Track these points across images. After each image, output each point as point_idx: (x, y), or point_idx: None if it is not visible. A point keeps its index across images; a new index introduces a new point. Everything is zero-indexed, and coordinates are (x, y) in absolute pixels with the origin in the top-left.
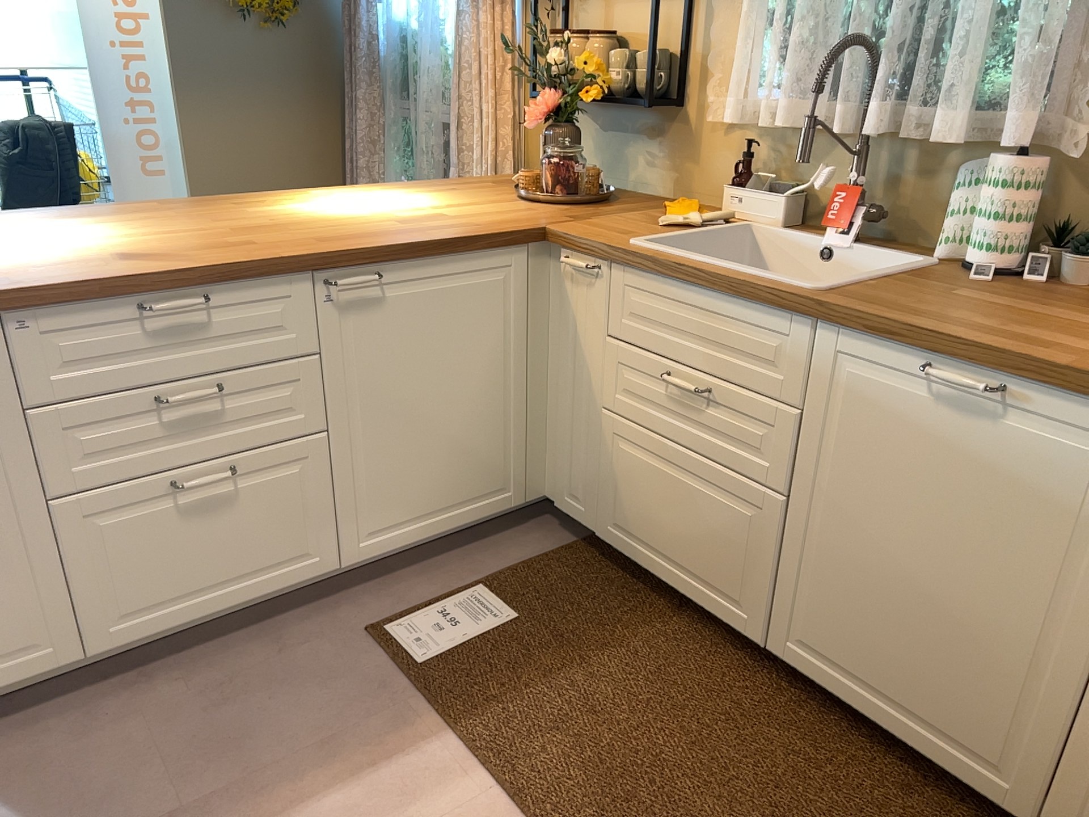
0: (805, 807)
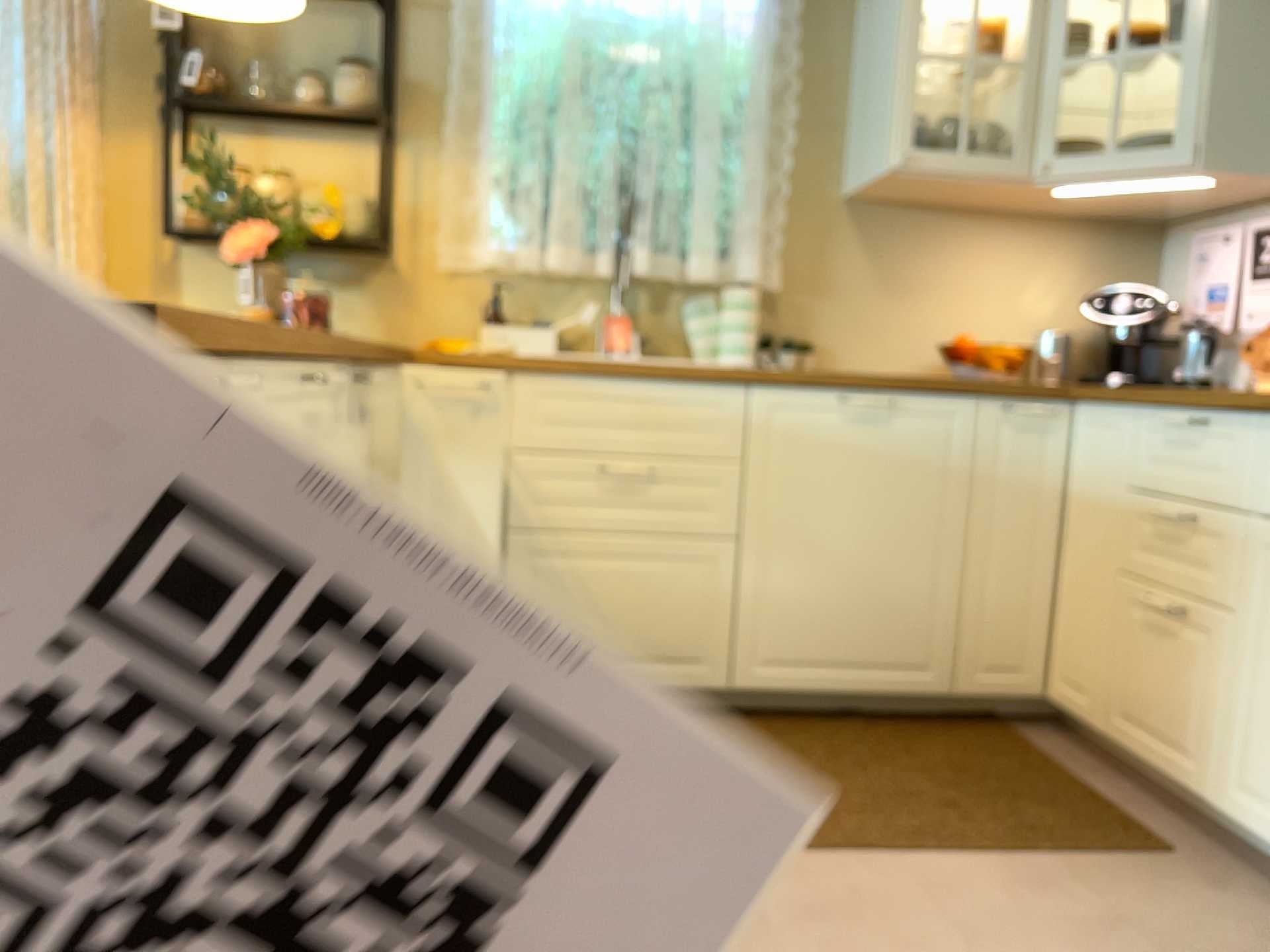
0: (862, 760)
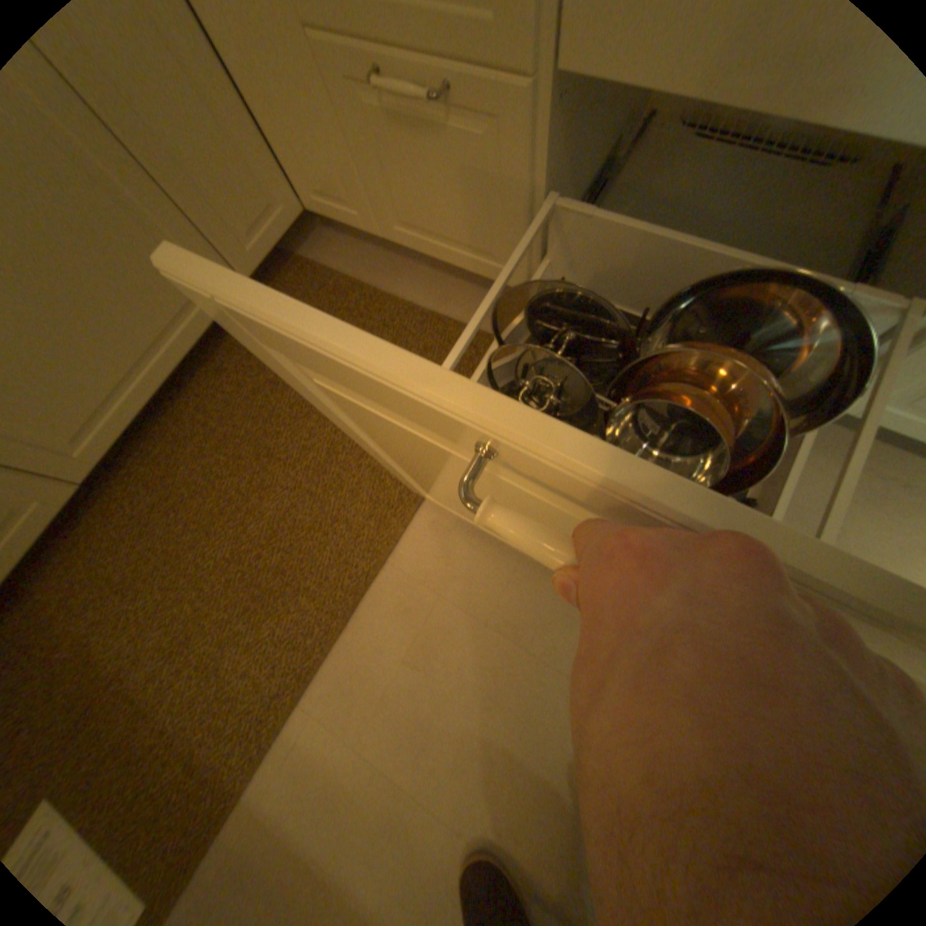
0: (251, 437)
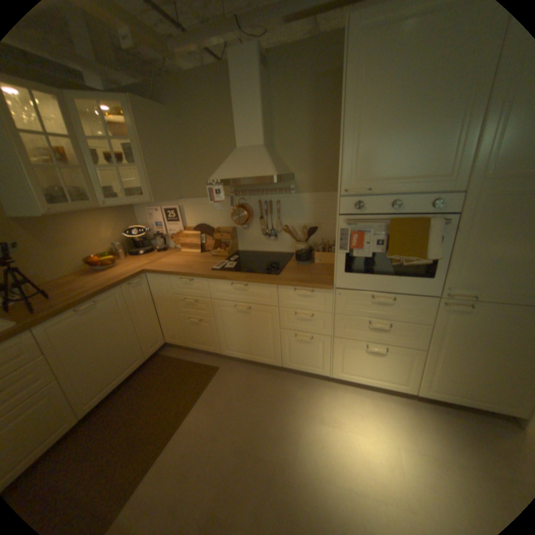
0: (138, 402)
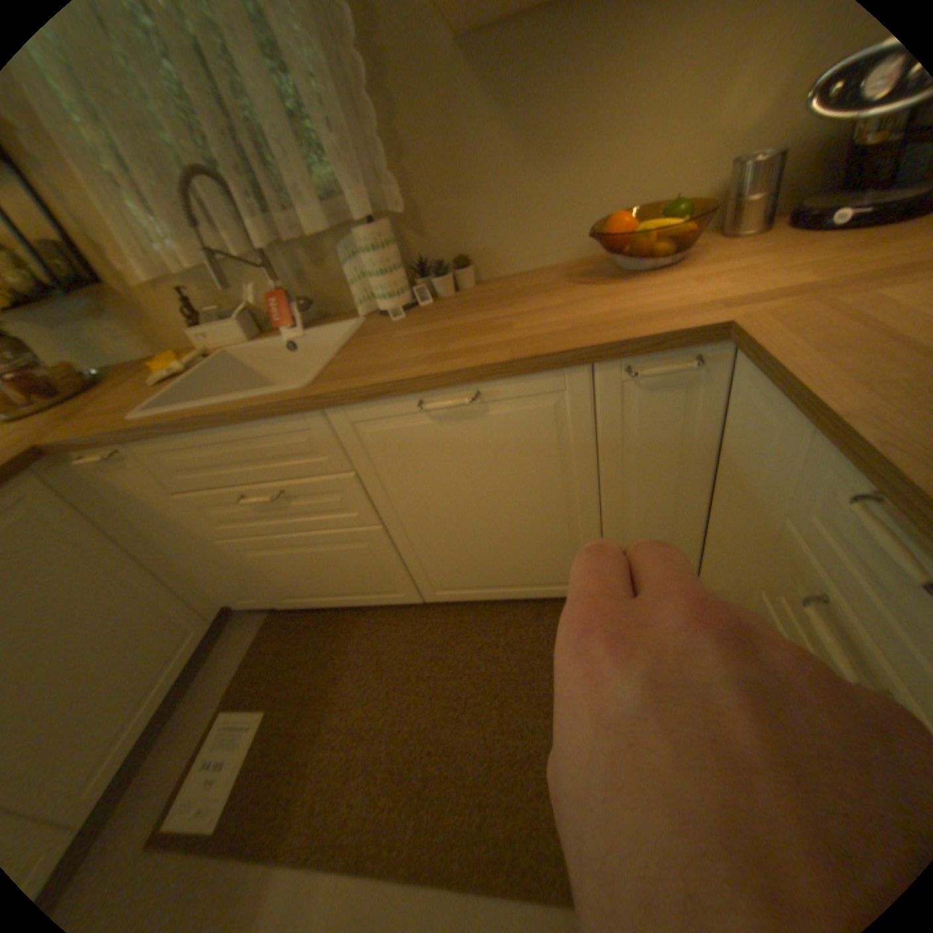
0: (508, 678)
